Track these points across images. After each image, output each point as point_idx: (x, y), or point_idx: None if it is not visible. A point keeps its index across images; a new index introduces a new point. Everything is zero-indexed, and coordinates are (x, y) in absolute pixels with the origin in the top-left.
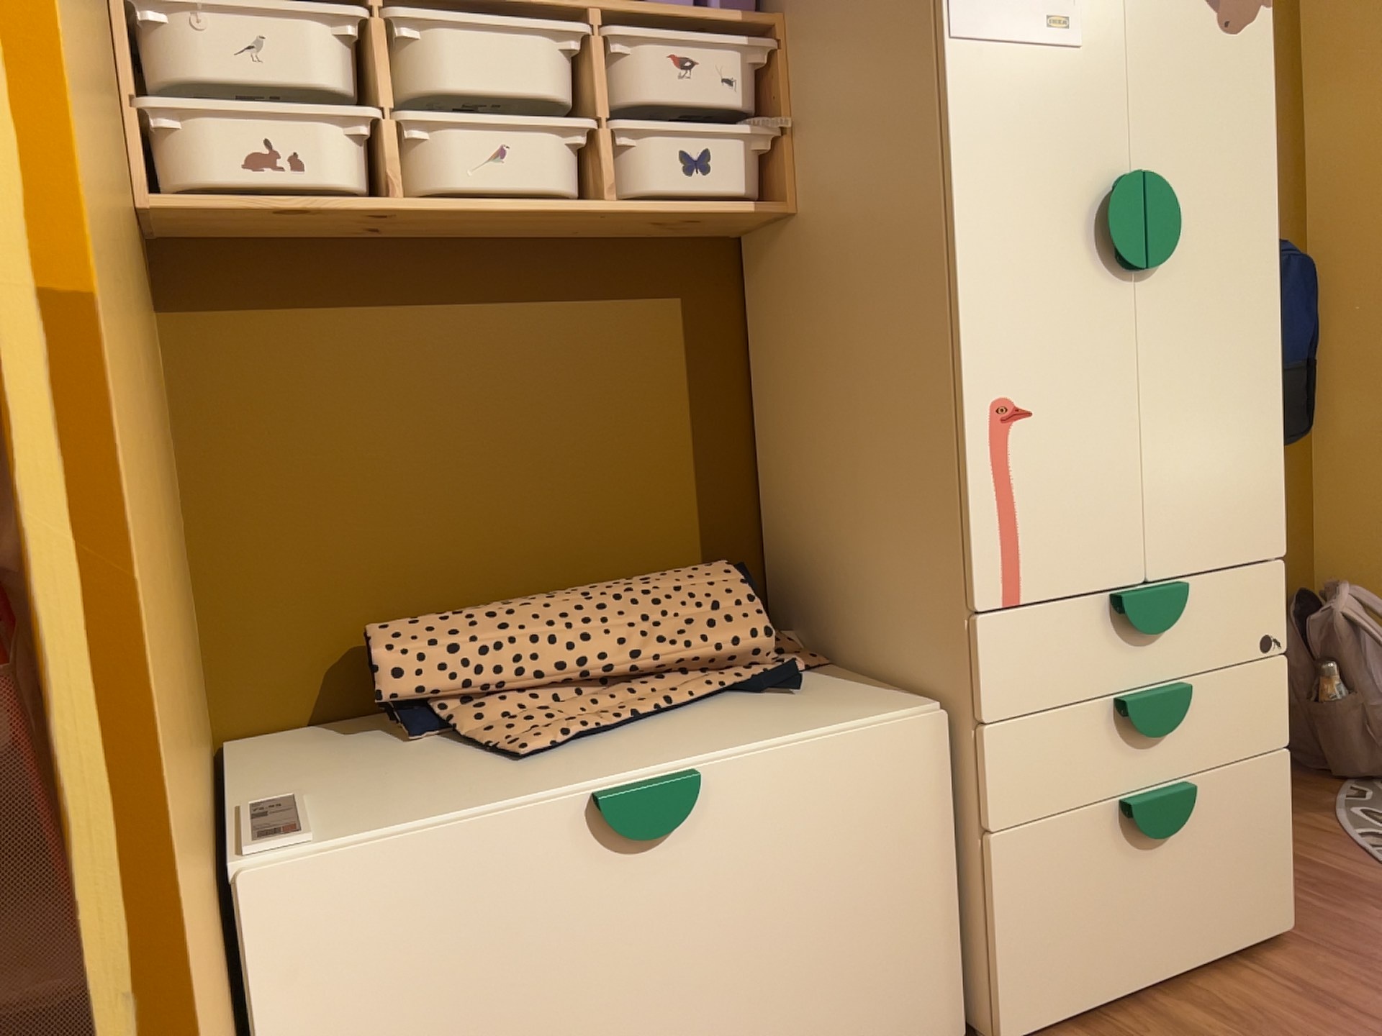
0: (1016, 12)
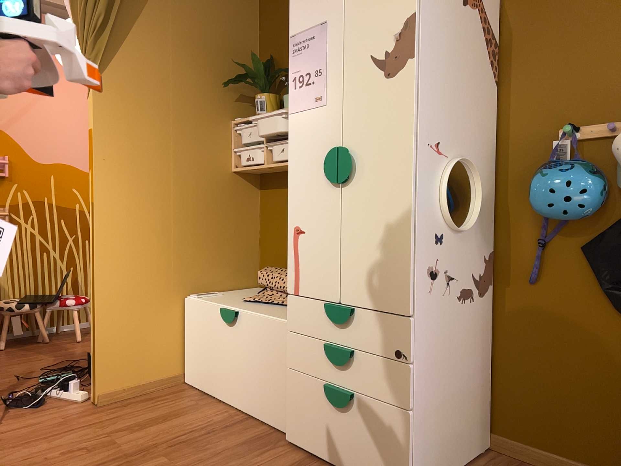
0: (307, 99)
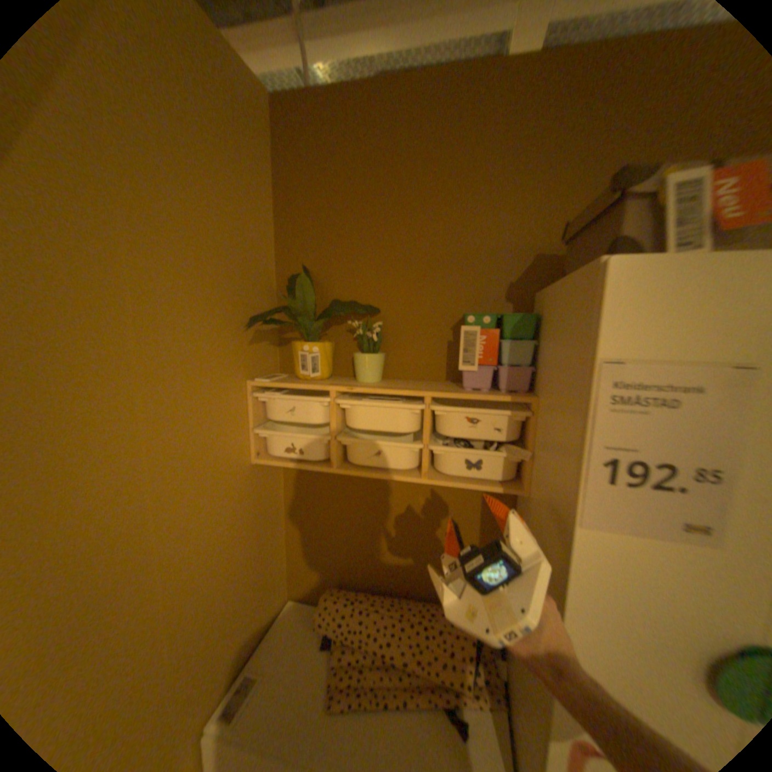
0: (653, 517)
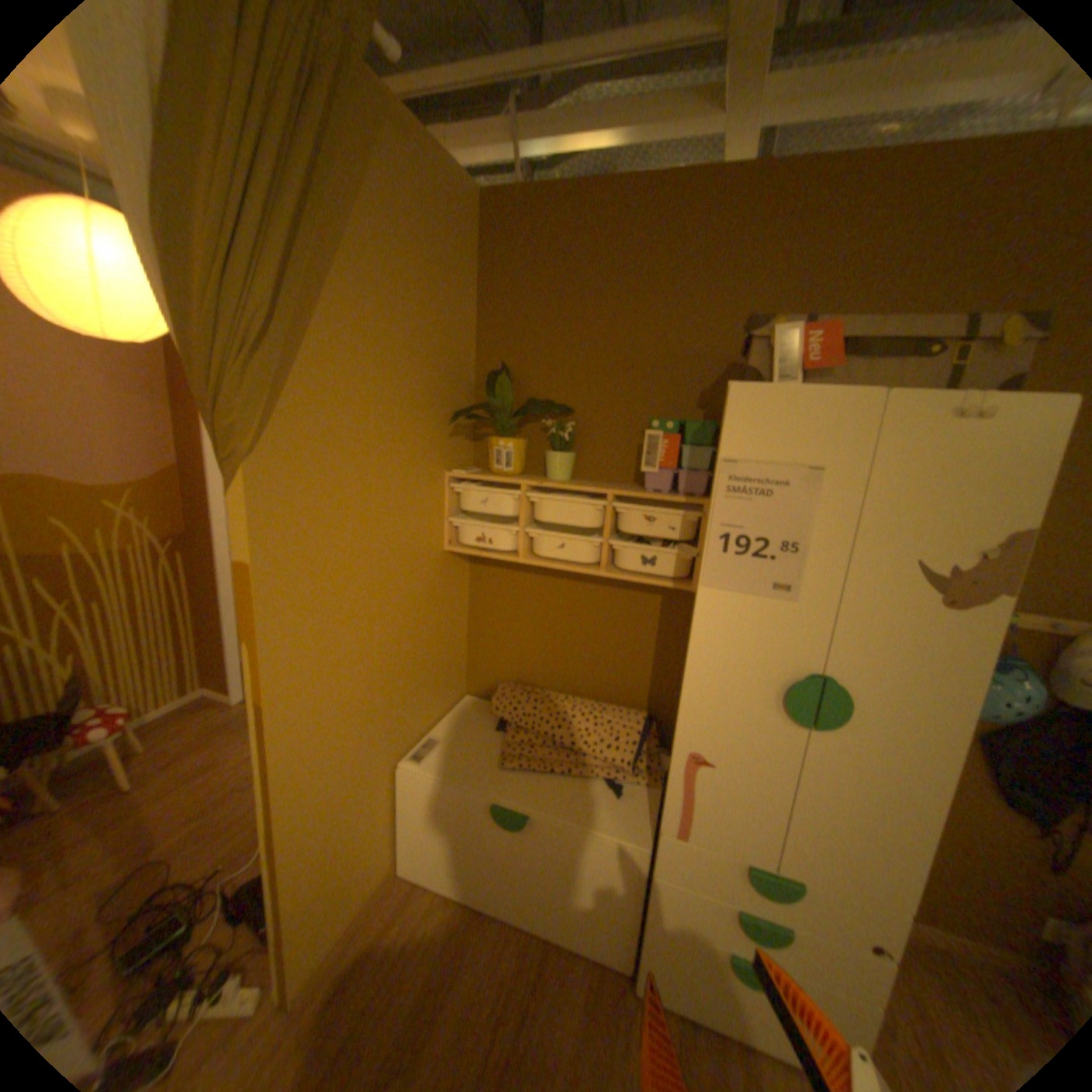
0: (751, 579)
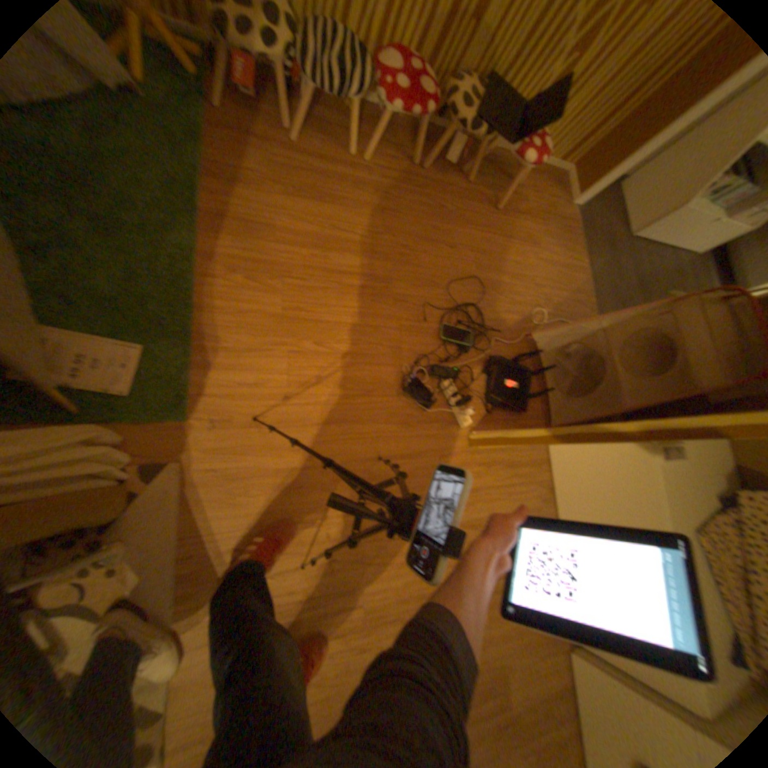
0: None
